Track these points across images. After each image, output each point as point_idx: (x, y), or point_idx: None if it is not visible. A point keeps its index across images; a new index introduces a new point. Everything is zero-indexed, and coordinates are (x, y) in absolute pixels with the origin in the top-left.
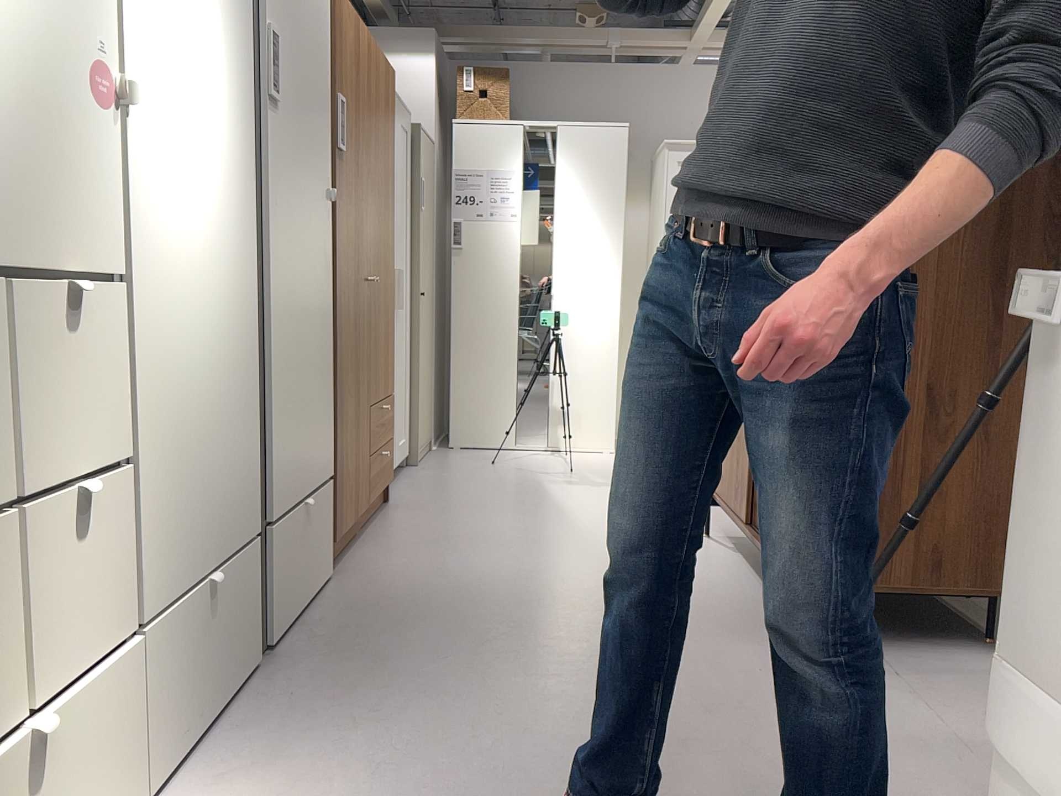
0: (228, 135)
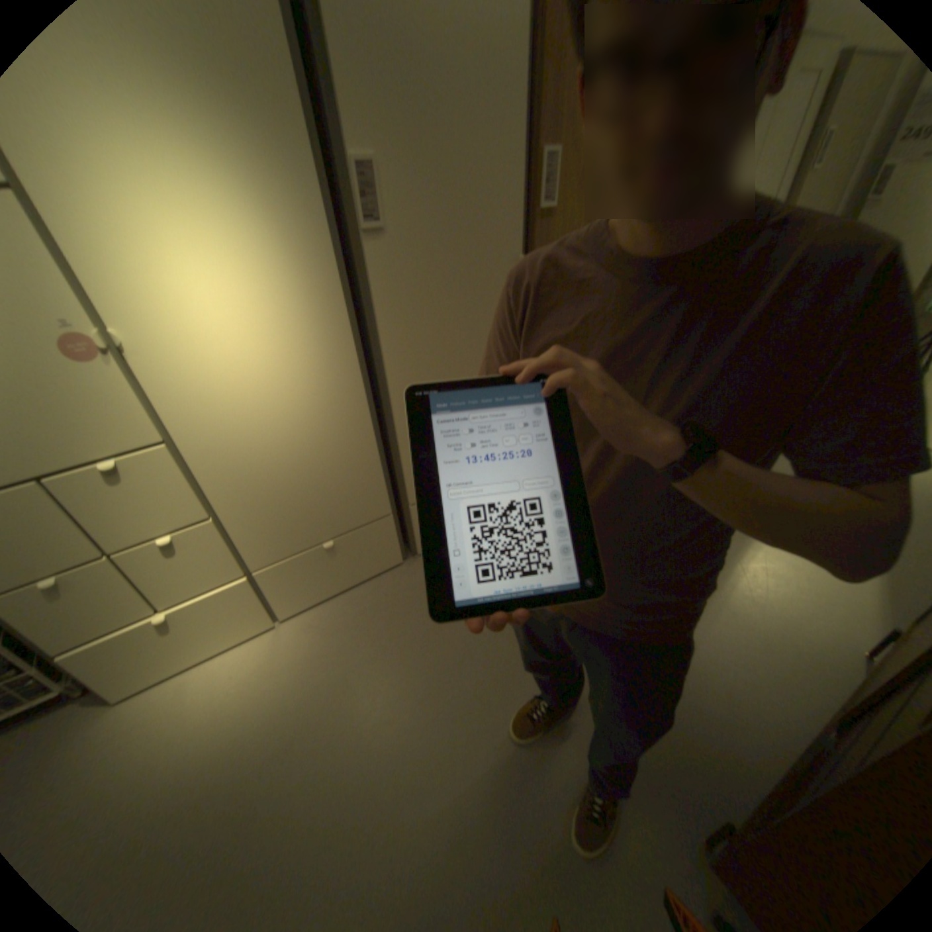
0: (295, 298)
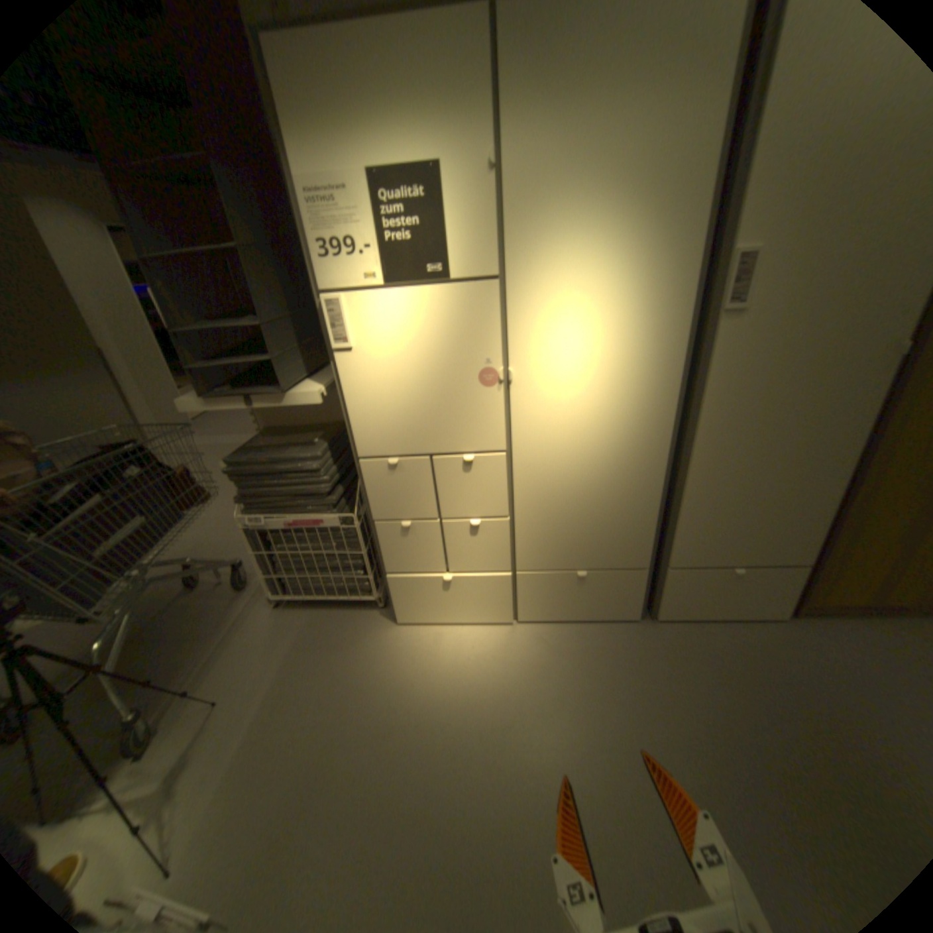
0: (642, 360)
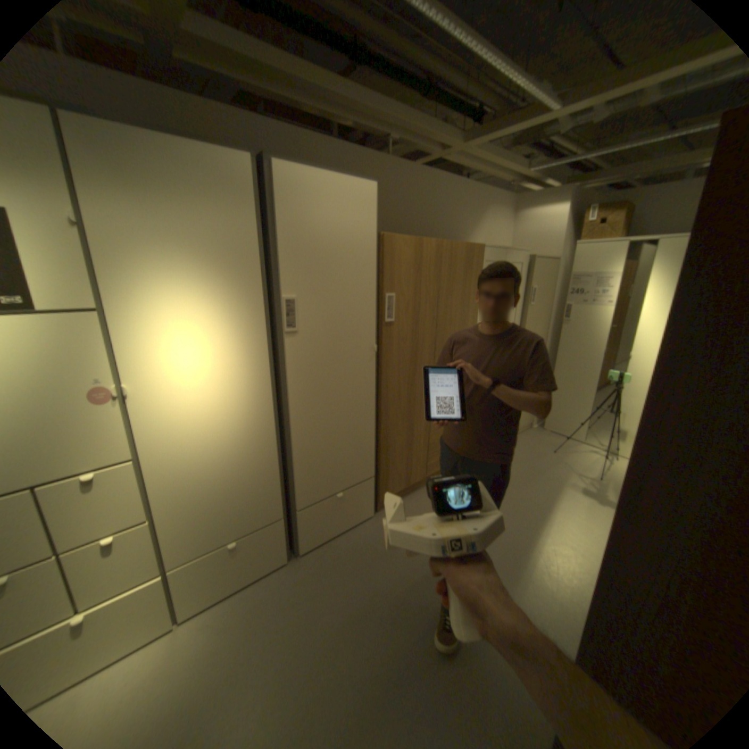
0: (241, 367)
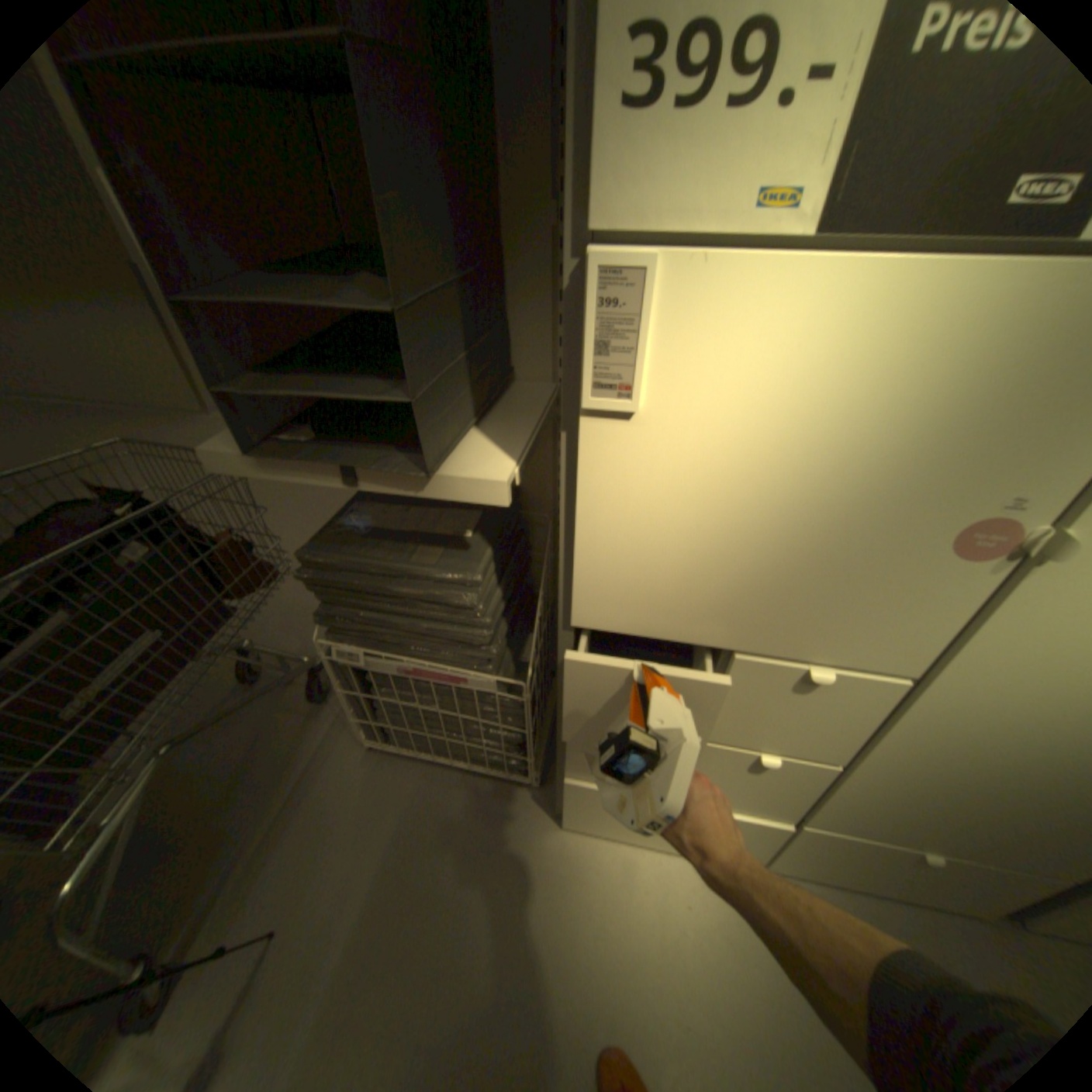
0: None
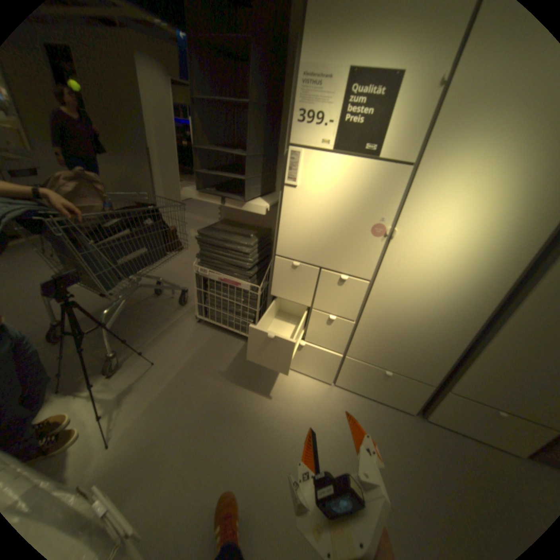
0: (497, 251)
